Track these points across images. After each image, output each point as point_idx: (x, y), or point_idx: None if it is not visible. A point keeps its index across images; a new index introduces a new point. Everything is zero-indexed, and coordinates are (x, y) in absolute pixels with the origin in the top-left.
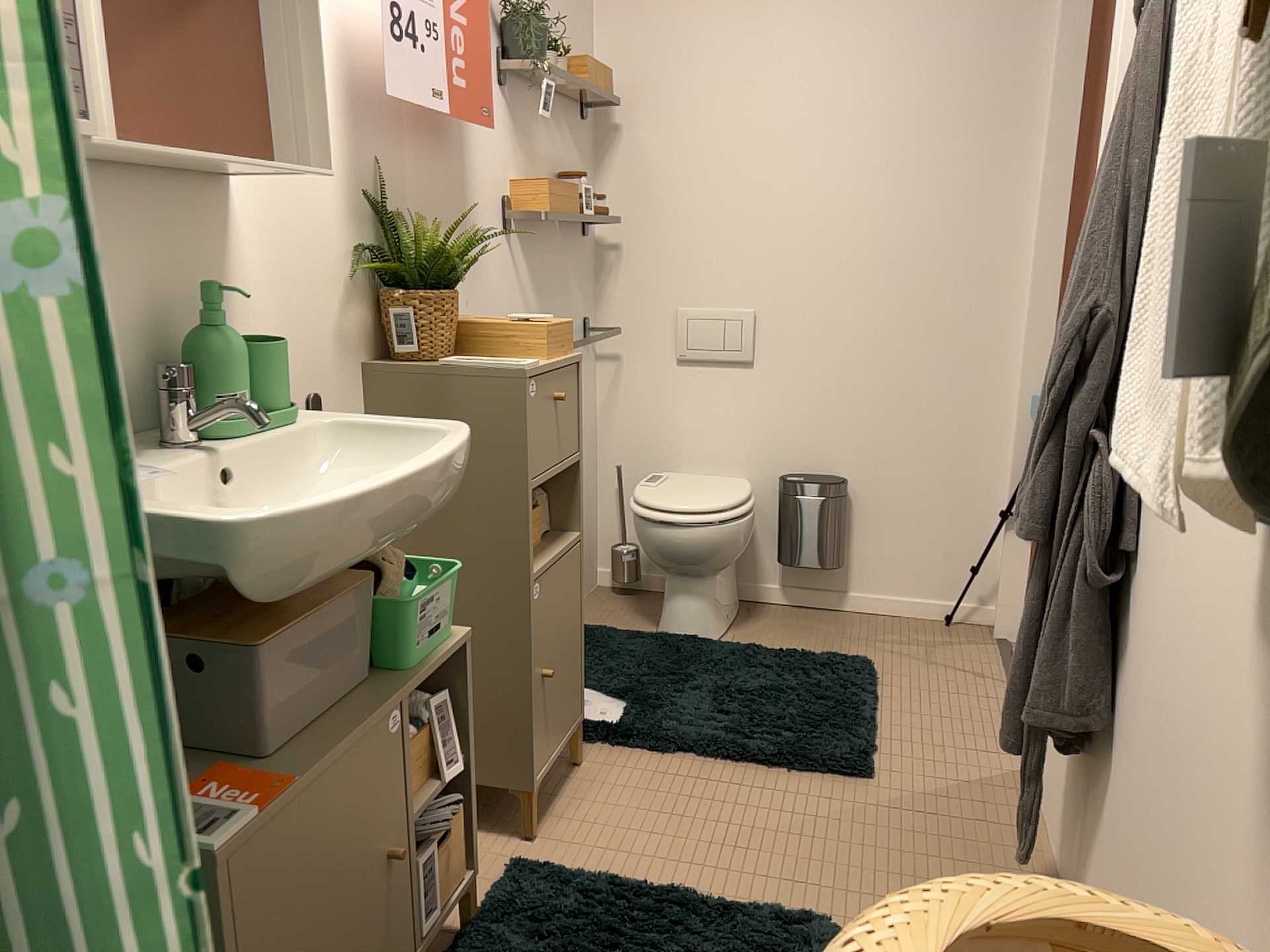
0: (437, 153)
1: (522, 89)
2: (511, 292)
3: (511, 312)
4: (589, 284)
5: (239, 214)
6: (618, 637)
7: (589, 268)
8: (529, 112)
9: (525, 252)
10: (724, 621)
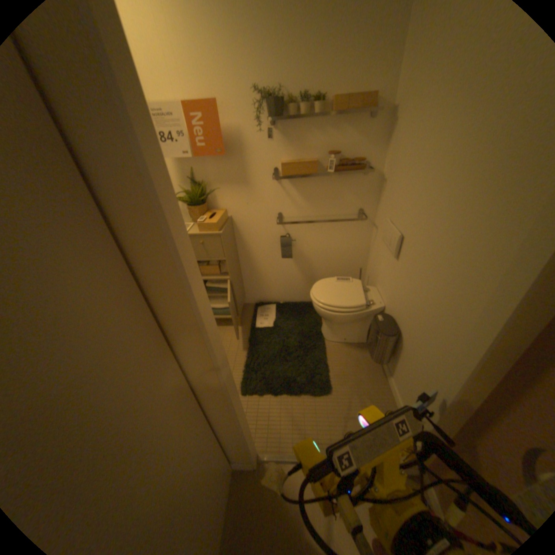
0: (223, 160)
1: (292, 120)
2: (280, 200)
3: (280, 206)
4: (368, 195)
5: None
6: (313, 315)
7: (369, 188)
8: (299, 129)
9: (294, 185)
10: (338, 339)
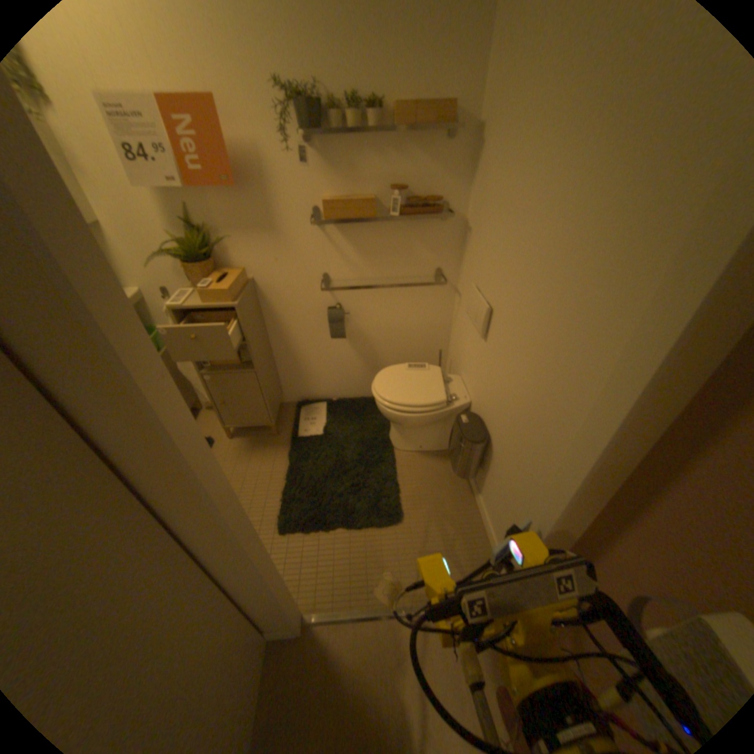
0: (235, 192)
1: (336, 135)
2: (325, 255)
3: (326, 264)
4: (447, 249)
5: (106, 232)
6: (378, 415)
7: (448, 240)
8: (348, 149)
9: (344, 234)
10: (412, 447)
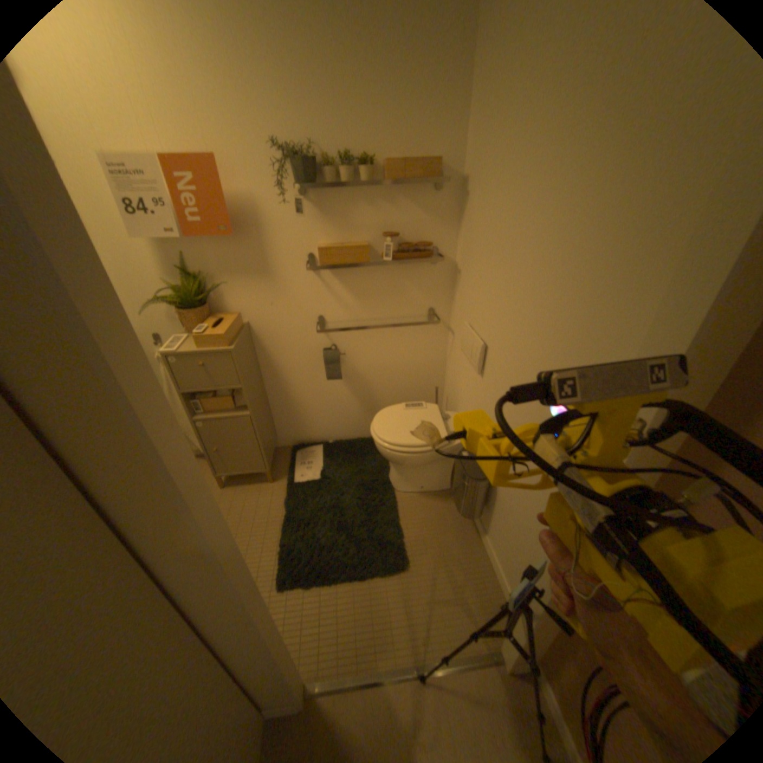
0: (231, 241)
1: (330, 189)
2: (320, 298)
3: (321, 307)
4: (438, 290)
5: None
6: (376, 456)
7: (439, 281)
8: (341, 201)
9: (338, 278)
10: (412, 488)
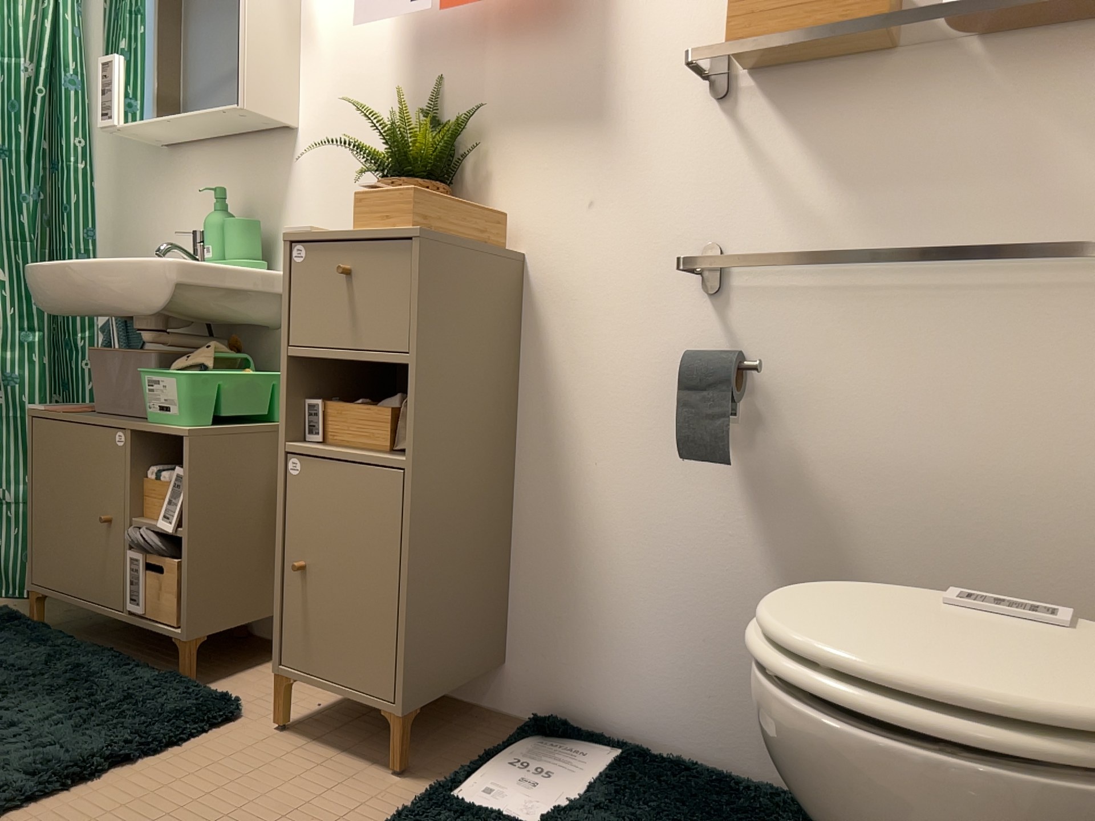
0: (540, 45)
1: None
2: (718, 186)
3: (717, 214)
4: None
5: (304, 153)
6: None
7: None
8: None
9: (784, 120)
10: None
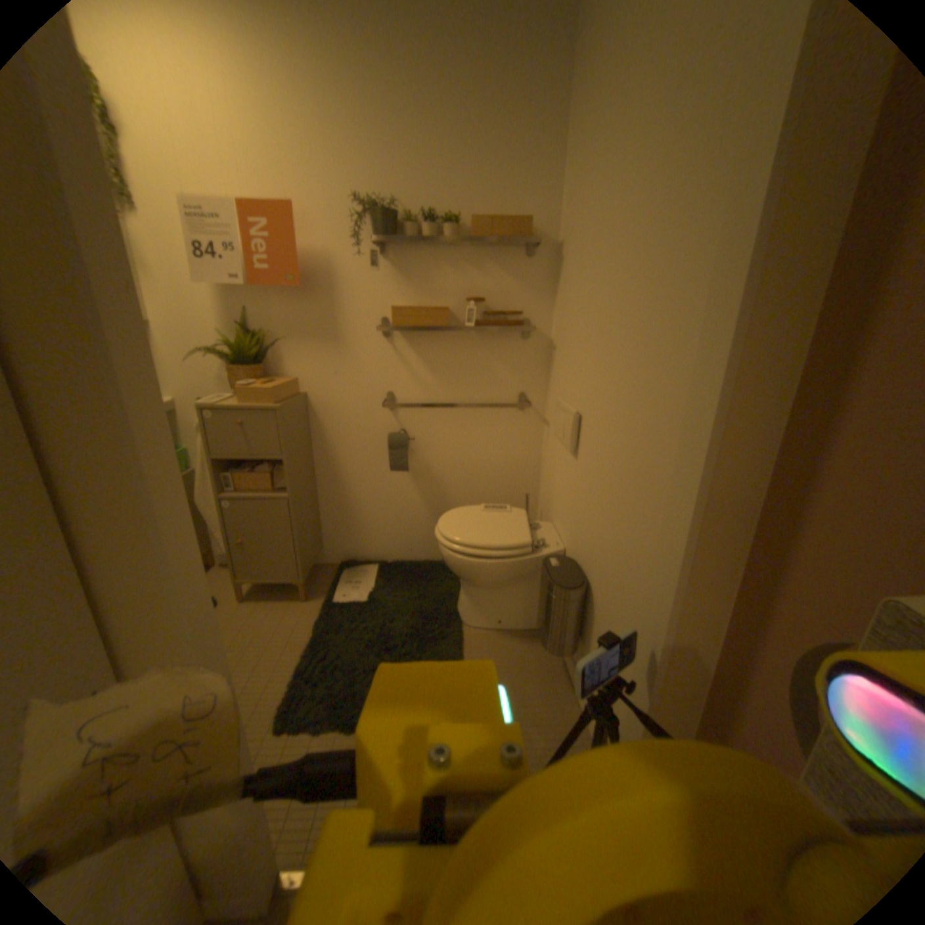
0: (300, 296)
1: (412, 245)
2: (392, 367)
3: (393, 378)
4: (533, 368)
5: (153, 331)
6: (447, 580)
7: (534, 357)
8: (424, 259)
9: (415, 345)
10: (489, 619)
